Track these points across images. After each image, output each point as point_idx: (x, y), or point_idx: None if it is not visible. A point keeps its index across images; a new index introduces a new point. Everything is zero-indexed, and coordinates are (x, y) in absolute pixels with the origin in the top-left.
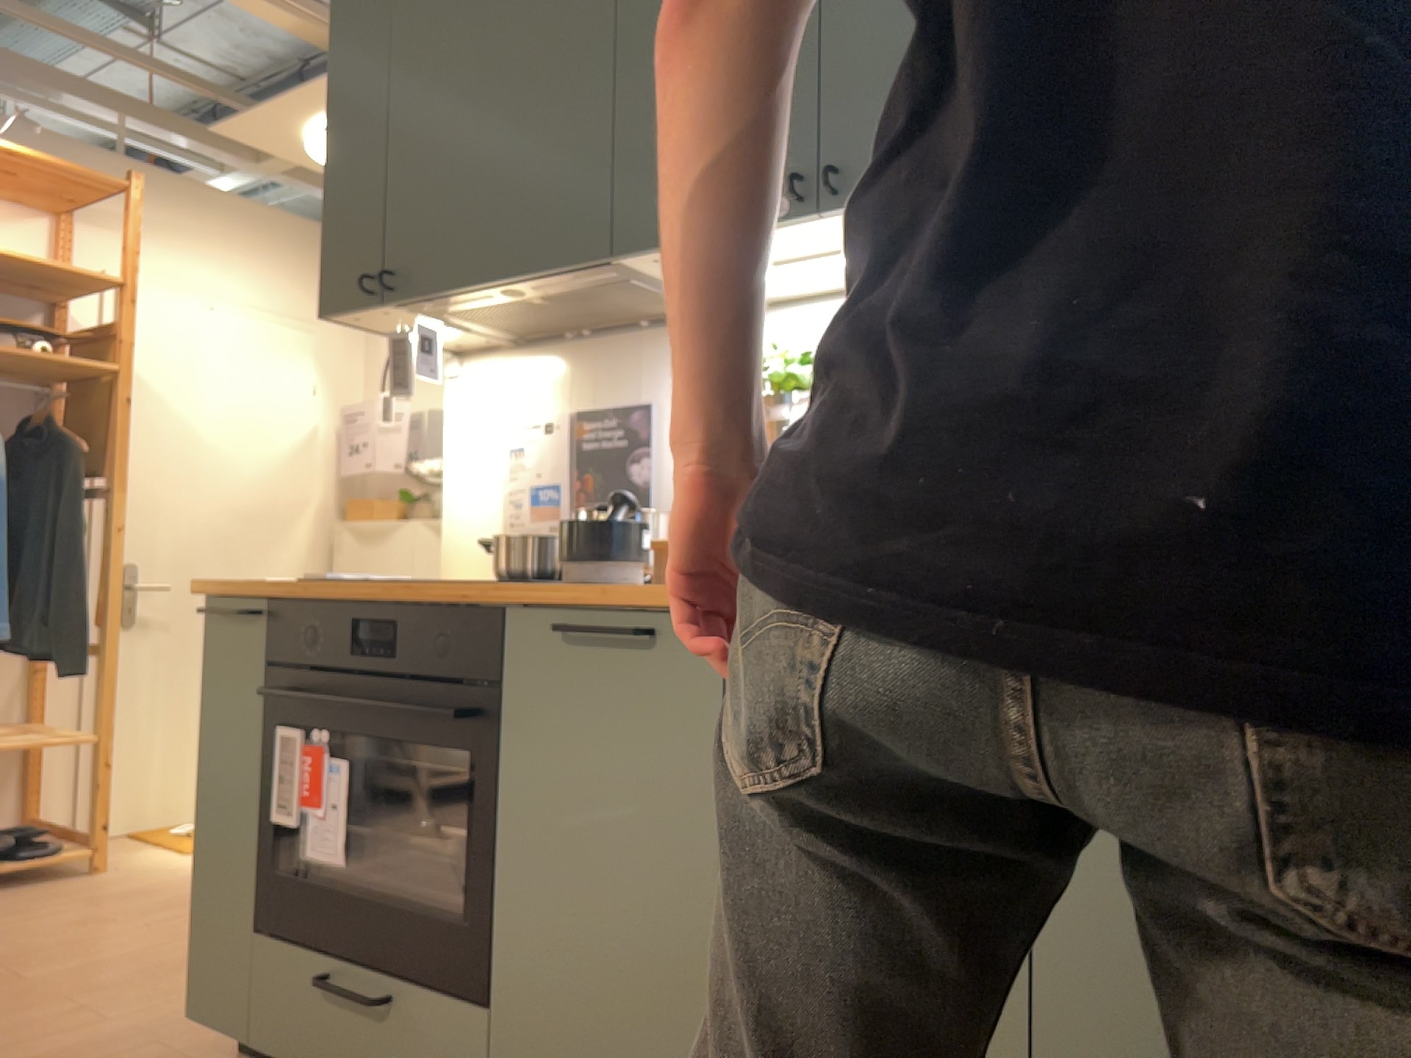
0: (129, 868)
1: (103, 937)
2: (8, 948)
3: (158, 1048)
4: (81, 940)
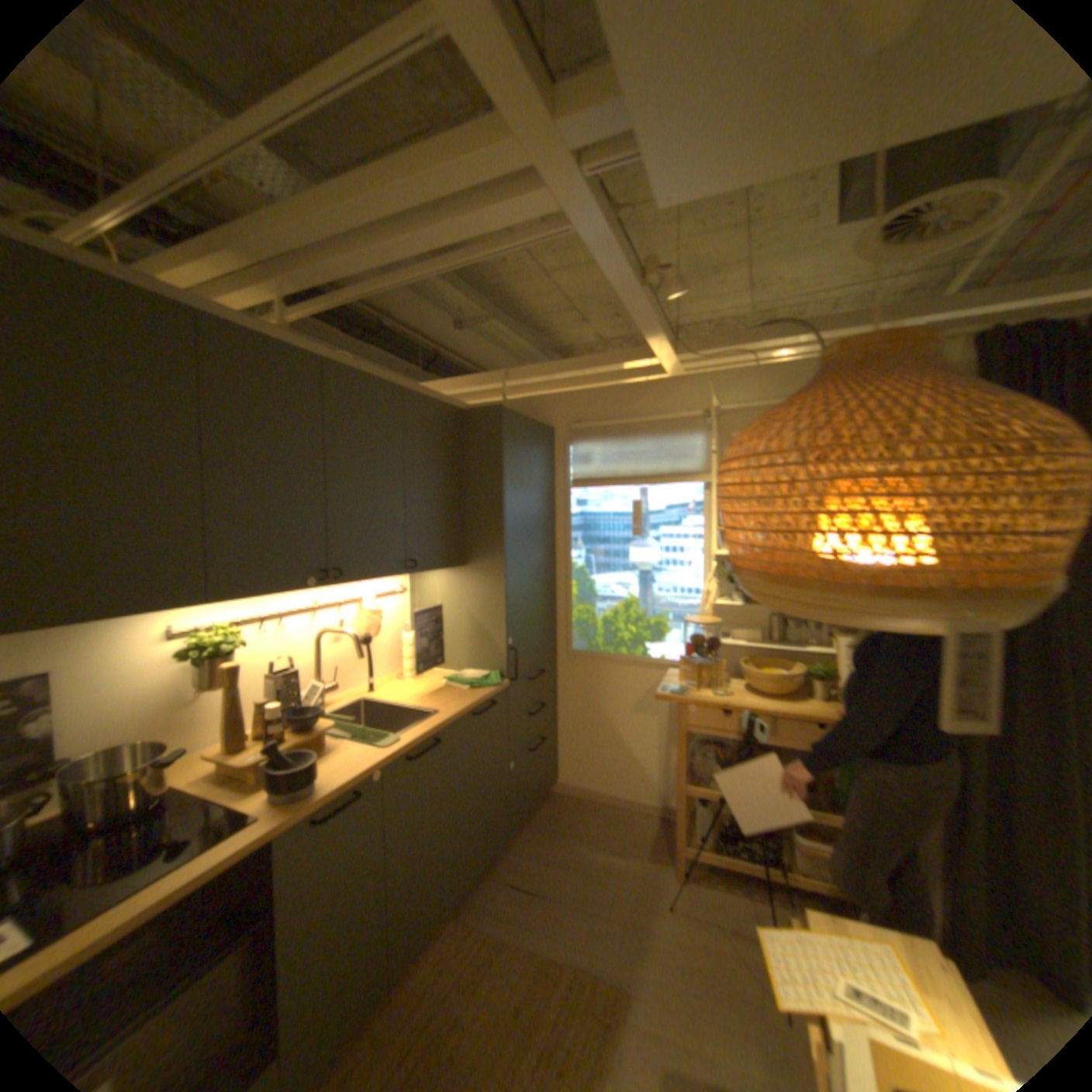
0: None
1: None
2: None
3: None
4: None
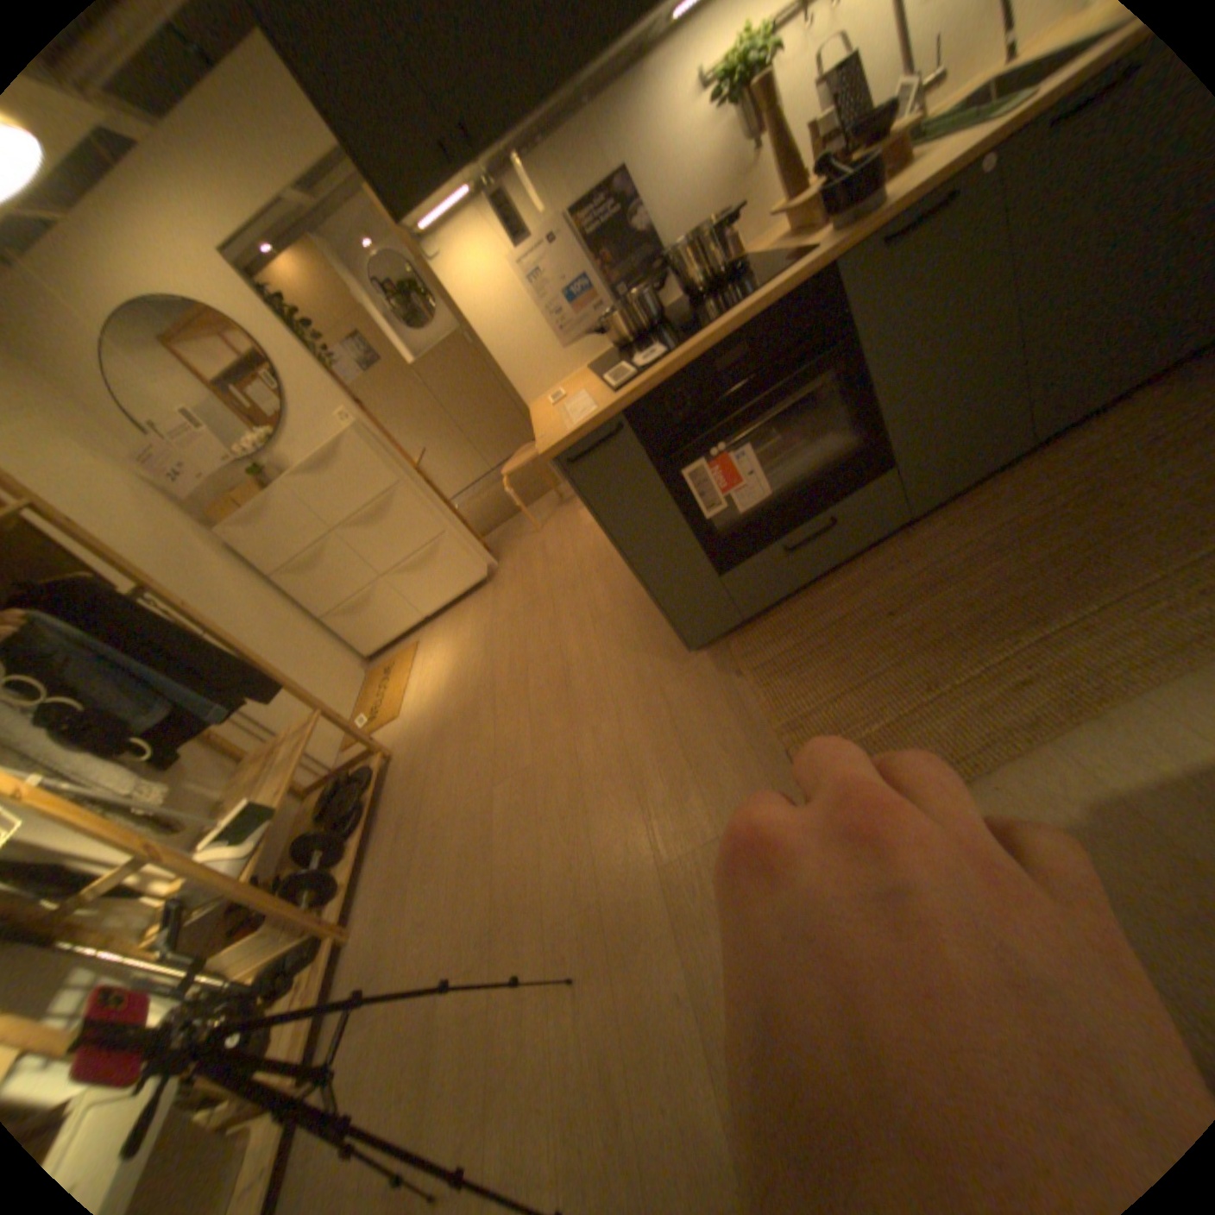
0: (395, 739)
1: (494, 734)
2: (475, 779)
3: (664, 683)
4: (492, 743)
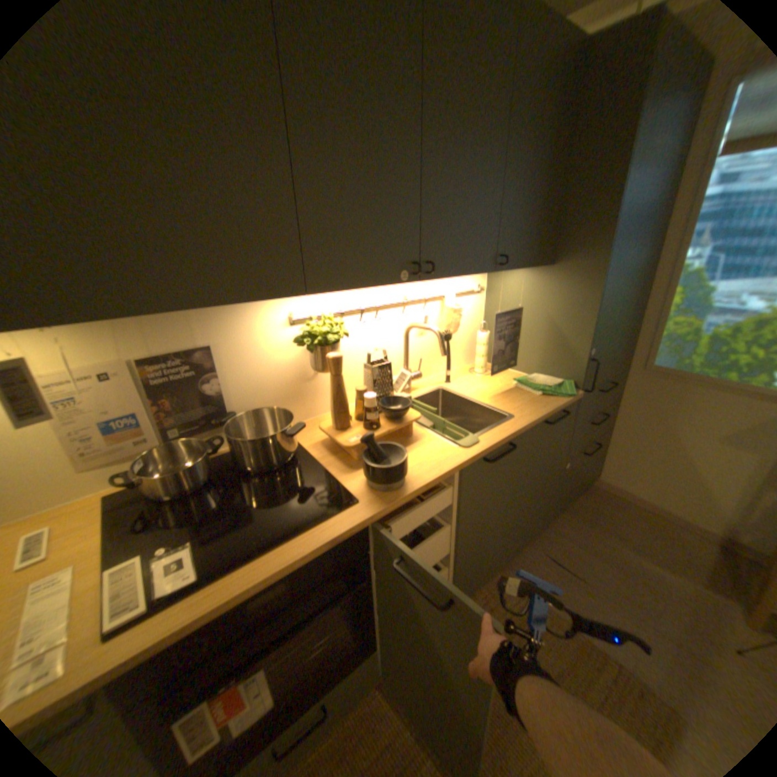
0: None
1: None
2: None
3: None
4: None
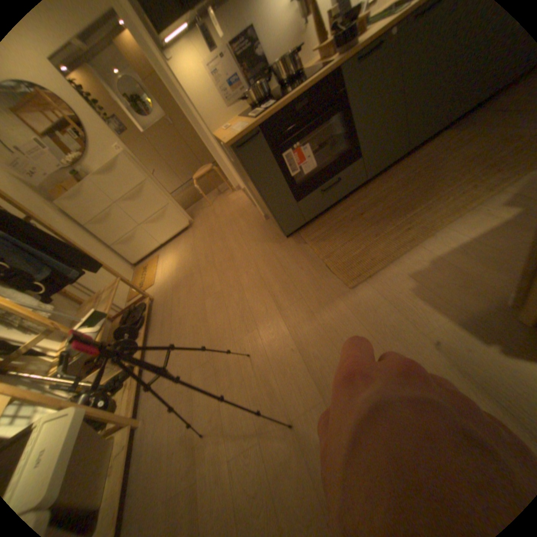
0: (154, 292)
1: (201, 281)
2: (195, 299)
3: (274, 251)
4: (201, 285)
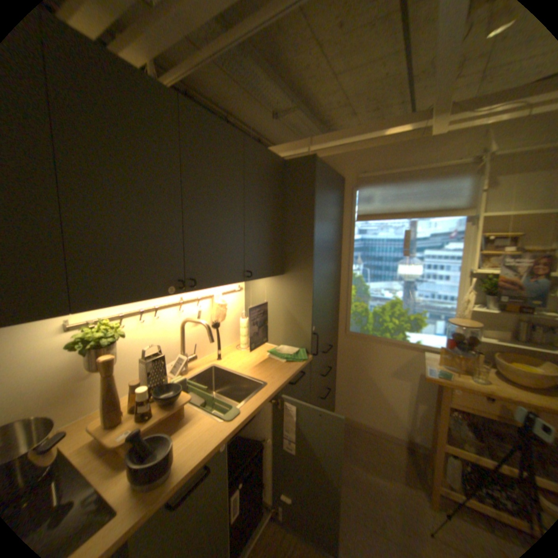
0: None
1: None
2: None
3: None
4: None
